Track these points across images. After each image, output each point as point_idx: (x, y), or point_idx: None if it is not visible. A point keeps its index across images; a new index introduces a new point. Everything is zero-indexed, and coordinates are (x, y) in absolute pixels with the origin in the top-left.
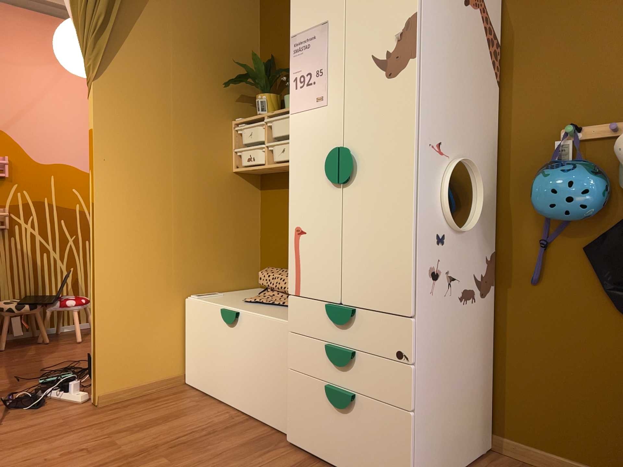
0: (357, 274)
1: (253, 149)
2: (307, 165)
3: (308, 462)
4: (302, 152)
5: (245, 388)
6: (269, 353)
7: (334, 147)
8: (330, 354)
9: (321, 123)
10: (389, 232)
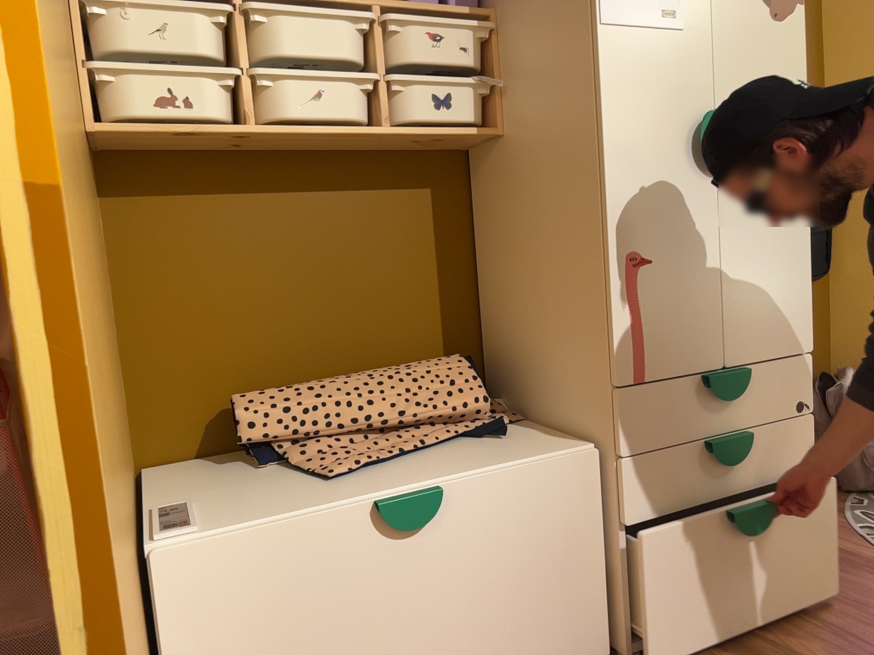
0: (746, 313)
1: (188, 79)
2: (649, 134)
3: (697, 651)
4: (635, 109)
5: (476, 650)
6: (544, 532)
7: (701, 109)
8: (723, 452)
9: (673, 61)
10: (785, 243)
